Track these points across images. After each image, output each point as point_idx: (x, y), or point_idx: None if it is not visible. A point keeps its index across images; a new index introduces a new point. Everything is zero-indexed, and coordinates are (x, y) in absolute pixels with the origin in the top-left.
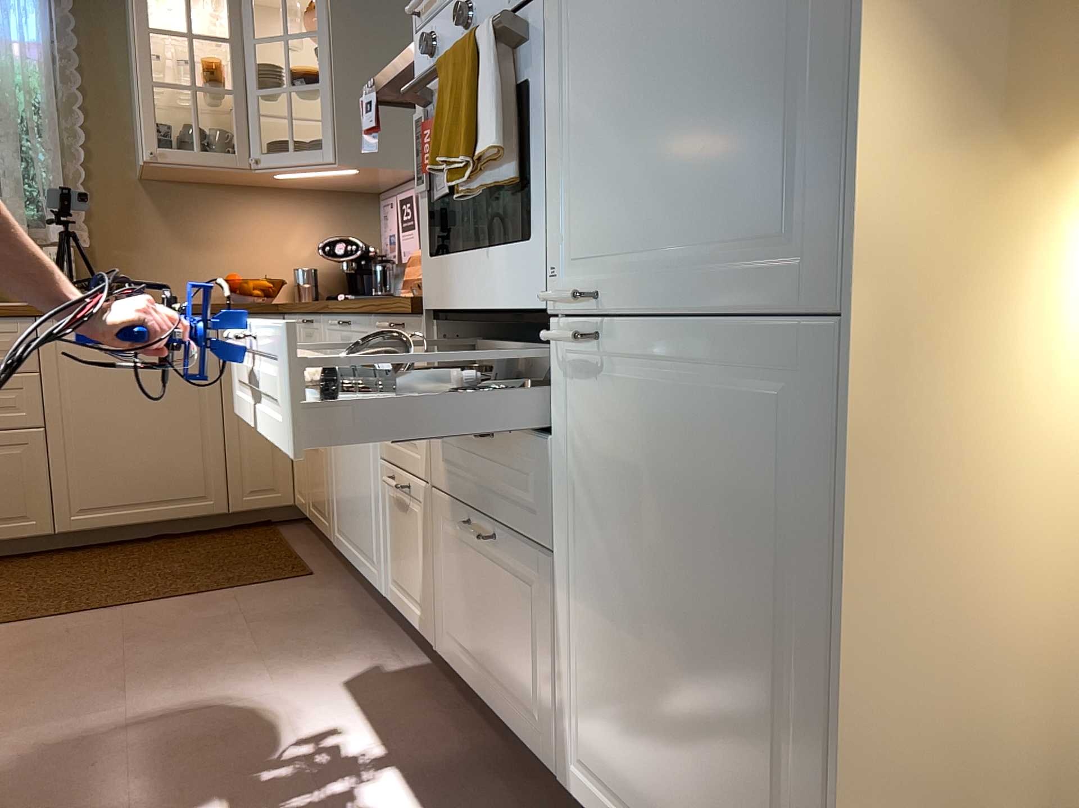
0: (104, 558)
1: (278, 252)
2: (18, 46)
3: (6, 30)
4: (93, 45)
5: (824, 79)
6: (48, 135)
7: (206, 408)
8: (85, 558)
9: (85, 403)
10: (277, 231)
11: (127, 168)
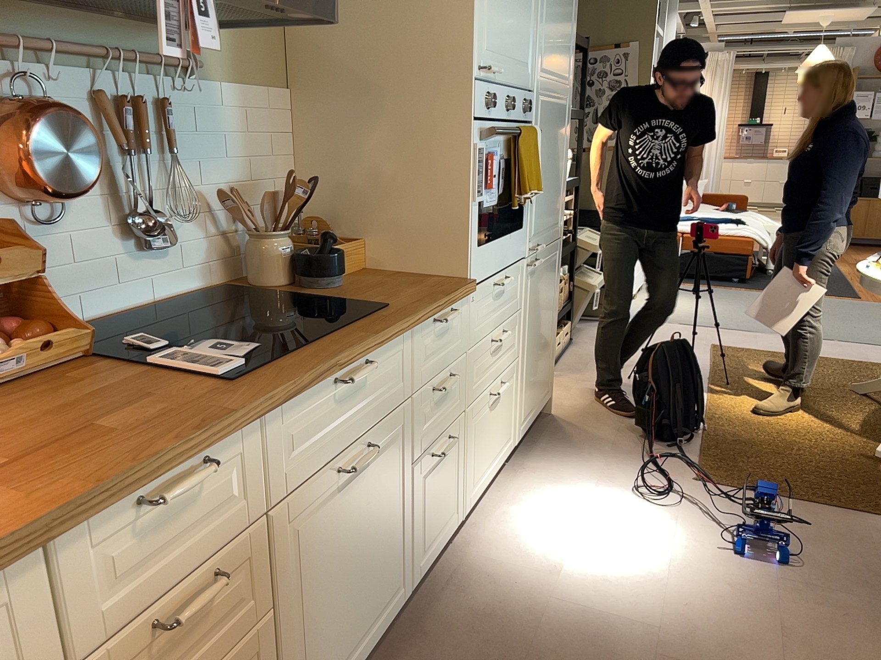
0: None
1: None
2: None
3: None
4: None
5: (561, 188)
6: None
7: None
8: None
9: None
10: None
11: None
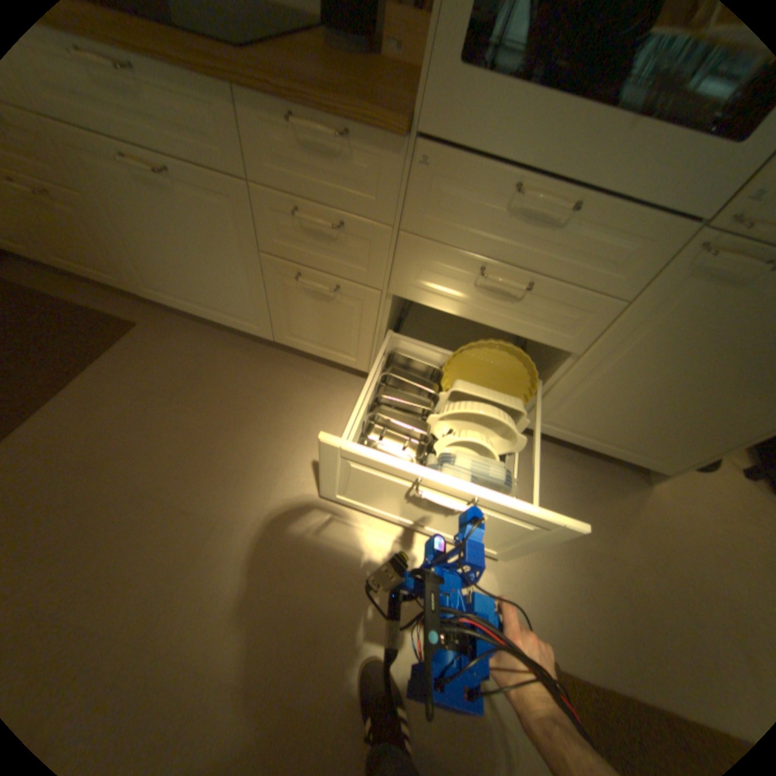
0: None
1: None
2: None
3: None
4: None
5: None
6: None
7: None
8: None
9: None
10: None
11: None
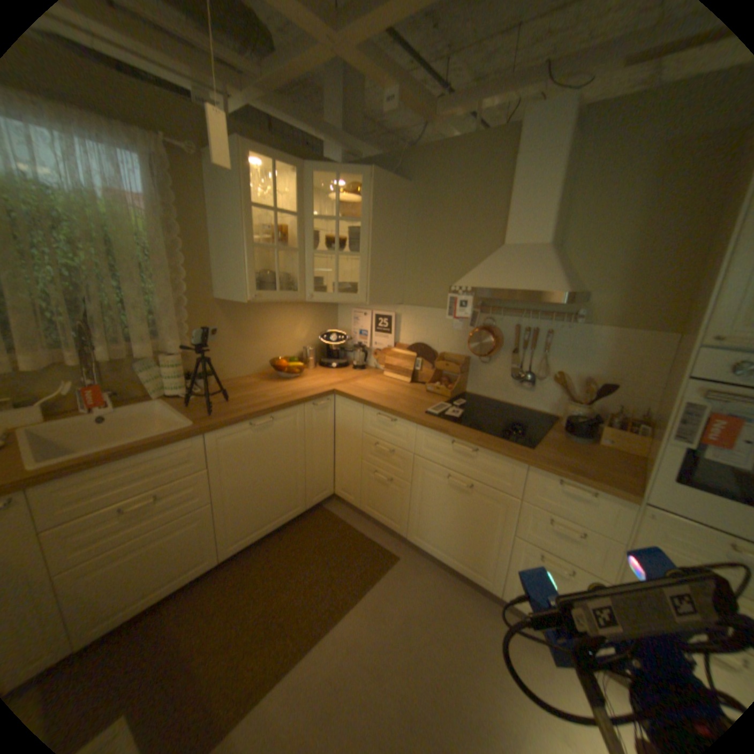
0: (254, 569)
1: (290, 337)
2: (126, 198)
3: (115, 184)
4: (180, 199)
5: None
6: (158, 274)
7: (297, 459)
8: (241, 572)
9: (235, 479)
10: (290, 325)
11: (205, 292)
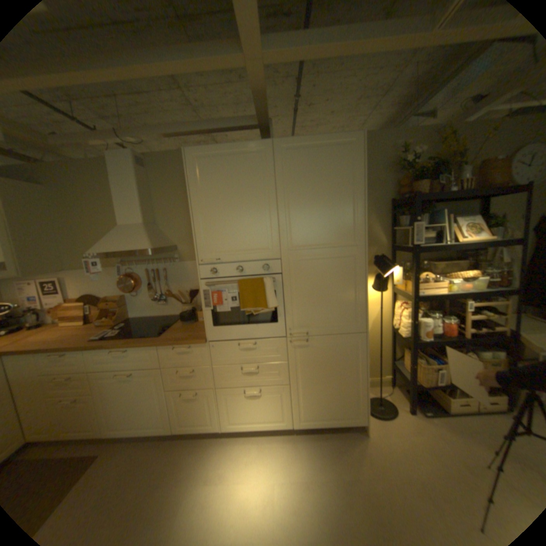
0: None
1: None
2: None
3: None
4: None
5: (357, 303)
6: None
7: None
8: None
9: None
10: None
11: None
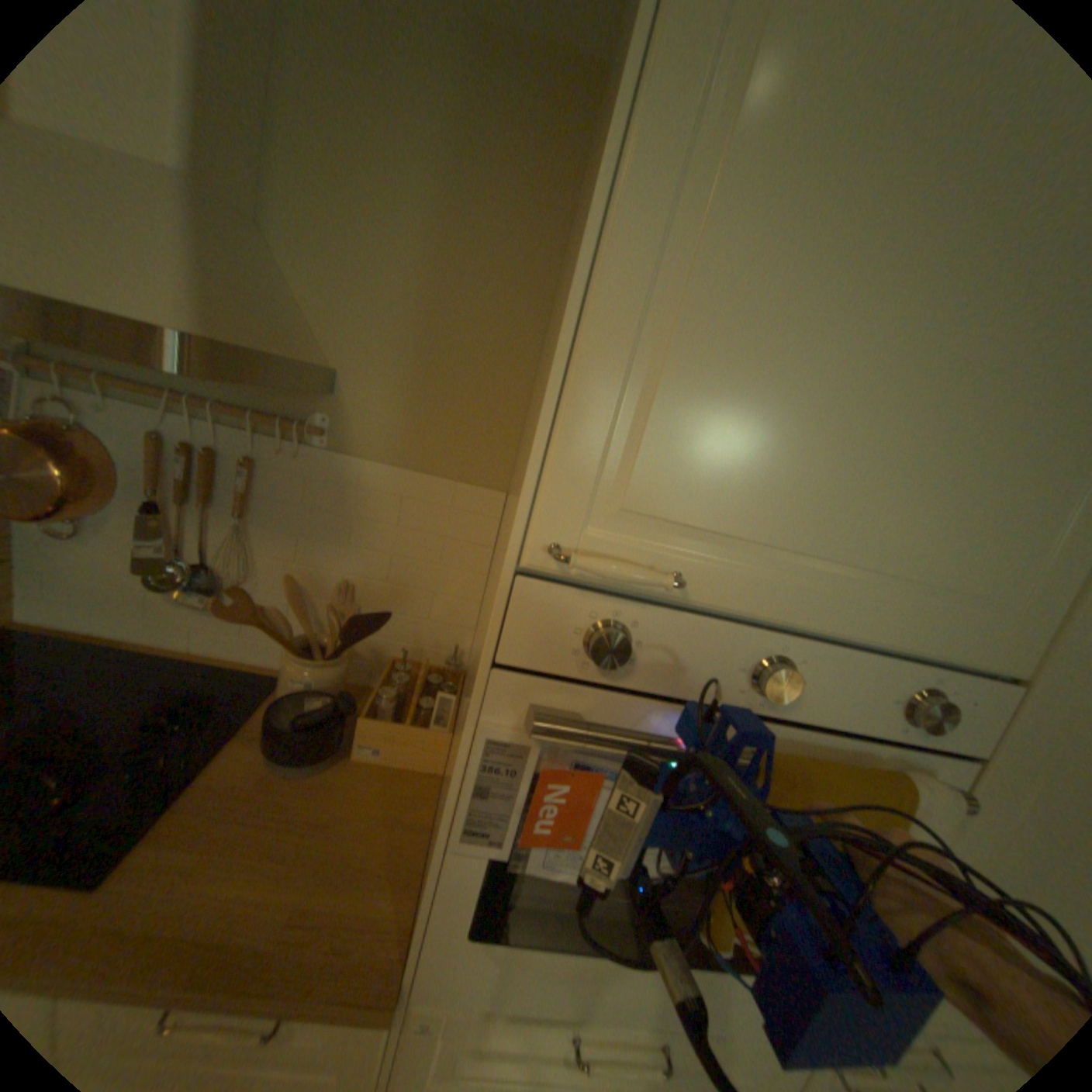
0: None
1: None
2: None
3: None
4: None
5: None
6: None
7: None
8: None
9: None
10: None
11: None
